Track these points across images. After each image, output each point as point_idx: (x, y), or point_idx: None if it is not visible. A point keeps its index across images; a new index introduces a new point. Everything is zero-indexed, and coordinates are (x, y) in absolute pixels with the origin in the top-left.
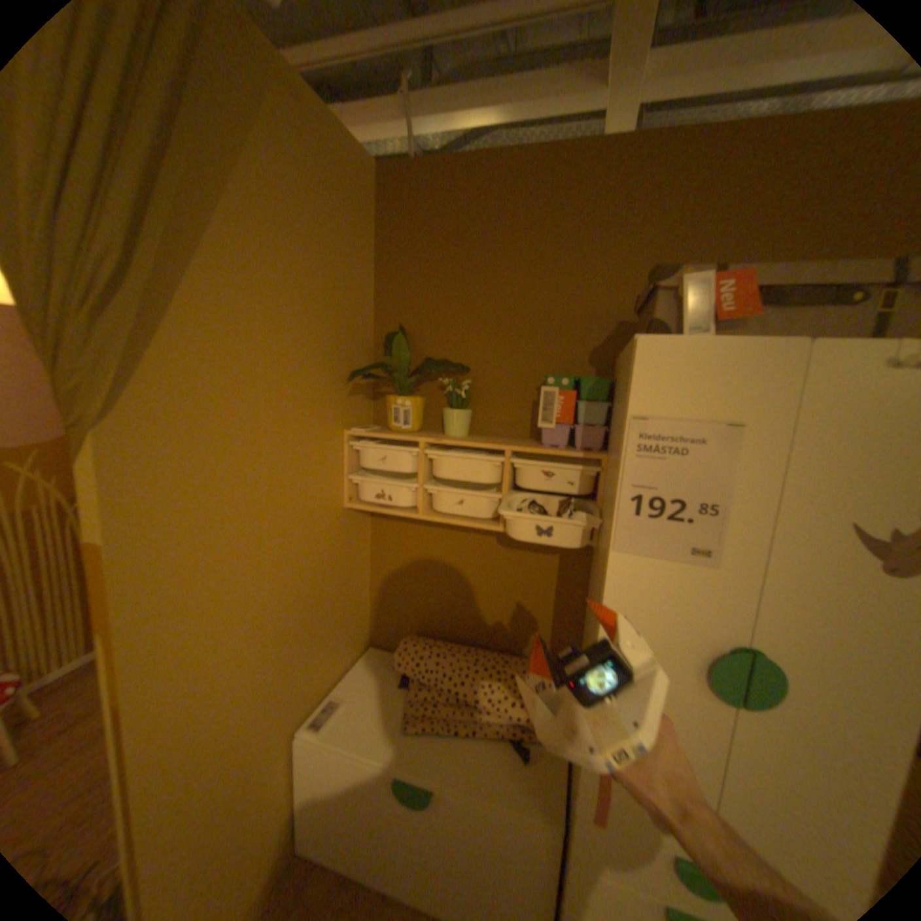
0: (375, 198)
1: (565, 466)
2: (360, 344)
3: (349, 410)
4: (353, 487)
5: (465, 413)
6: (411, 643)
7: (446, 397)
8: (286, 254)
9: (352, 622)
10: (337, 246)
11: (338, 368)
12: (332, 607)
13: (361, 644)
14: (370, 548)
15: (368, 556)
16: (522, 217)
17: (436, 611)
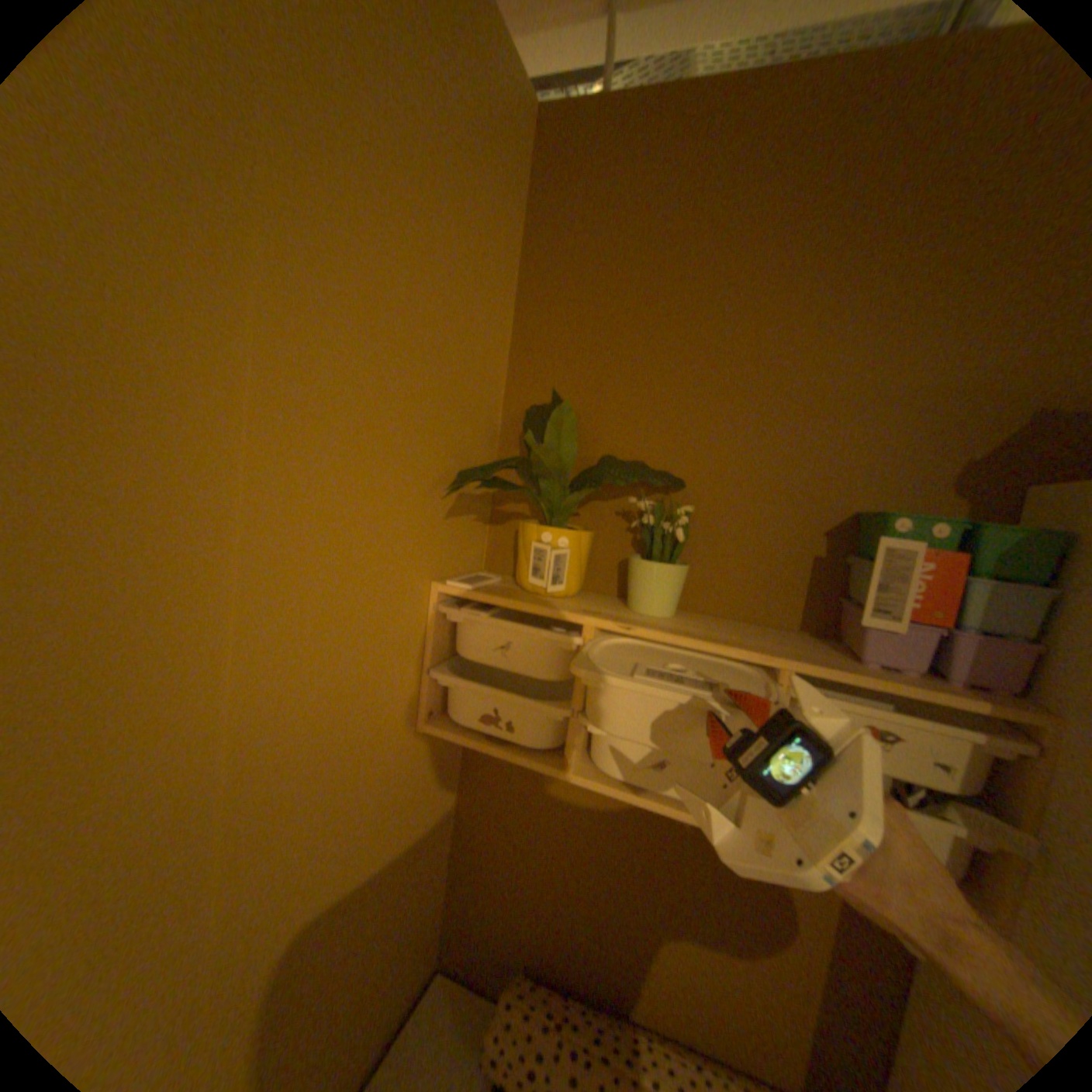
0: (532, 165)
1: (949, 733)
2: (479, 419)
3: (446, 542)
4: (439, 690)
5: (679, 569)
6: (520, 1008)
7: (632, 531)
8: (345, 191)
9: (411, 941)
10: (458, 223)
11: (434, 460)
12: (372, 934)
13: (423, 973)
14: (458, 790)
15: (452, 807)
16: (827, 191)
17: (571, 933)
